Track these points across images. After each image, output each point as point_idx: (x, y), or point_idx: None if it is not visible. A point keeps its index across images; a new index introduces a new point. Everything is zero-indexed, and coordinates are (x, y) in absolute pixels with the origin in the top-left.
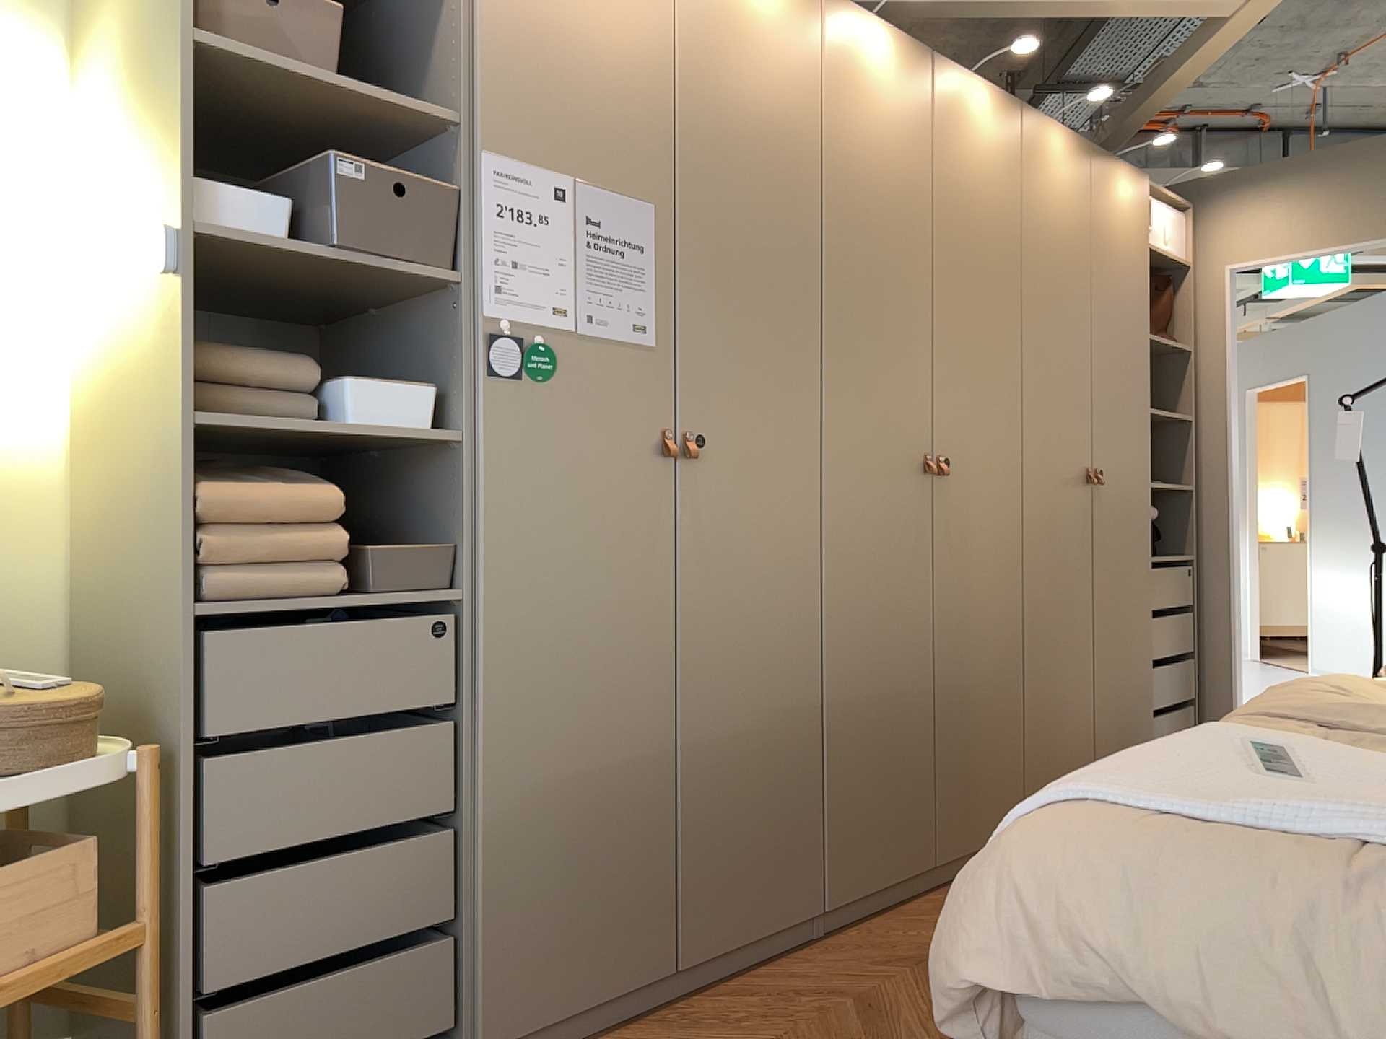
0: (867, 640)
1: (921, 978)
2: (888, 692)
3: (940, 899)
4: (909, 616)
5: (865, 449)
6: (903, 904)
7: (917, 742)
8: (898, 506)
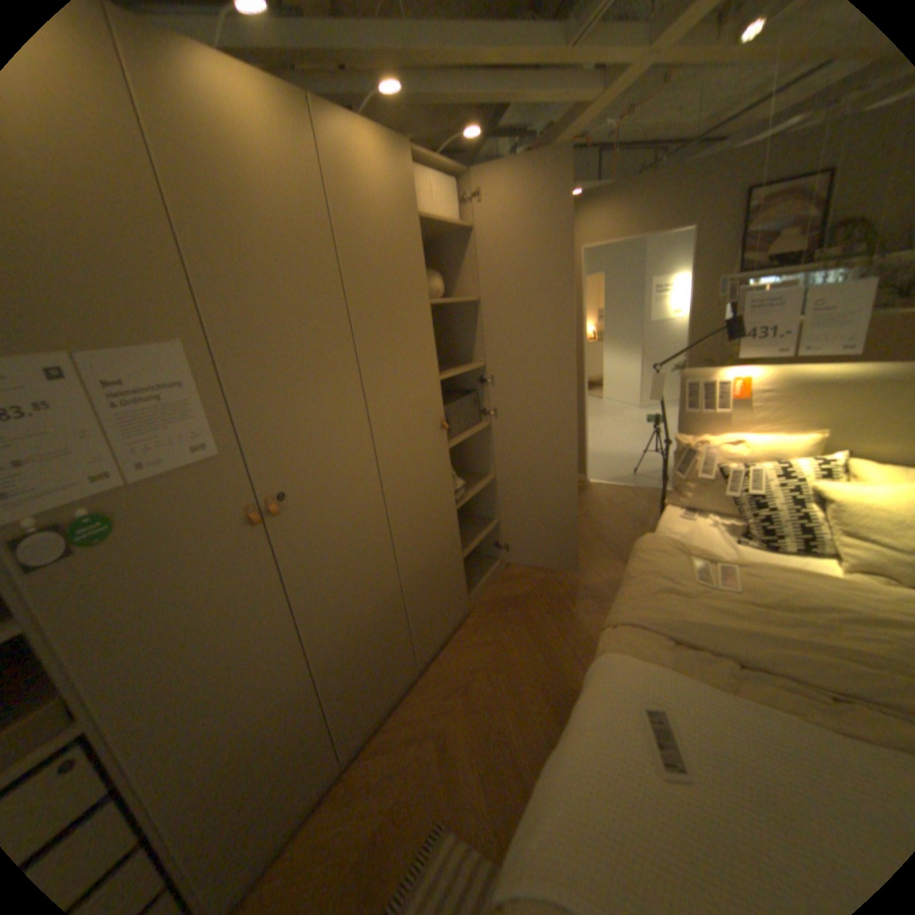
0: (425, 532)
1: (471, 704)
2: (441, 548)
3: (476, 622)
4: (447, 505)
5: (409, 433)
6: (460, 631)
7: (458, 555)
8: (433, 453)
